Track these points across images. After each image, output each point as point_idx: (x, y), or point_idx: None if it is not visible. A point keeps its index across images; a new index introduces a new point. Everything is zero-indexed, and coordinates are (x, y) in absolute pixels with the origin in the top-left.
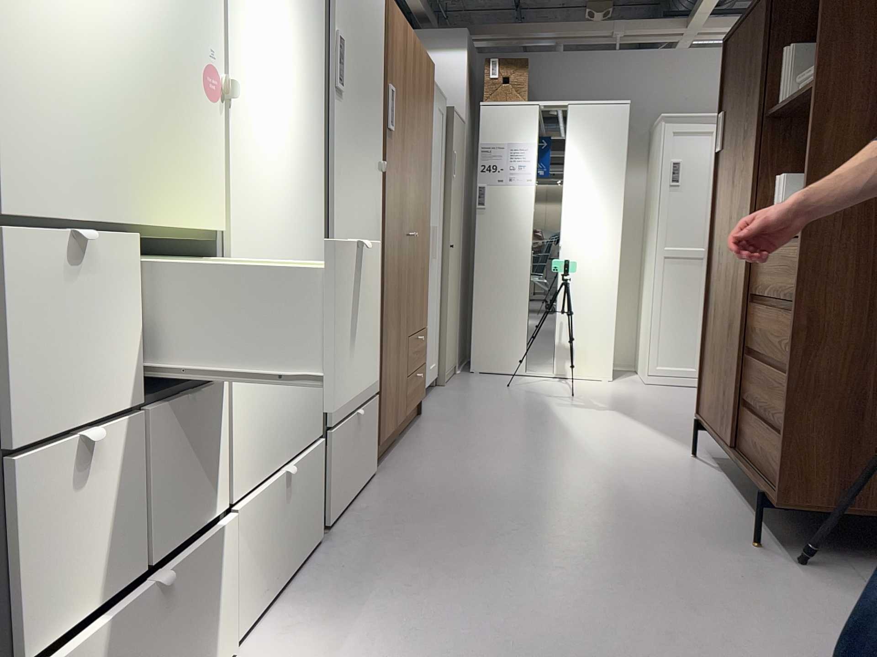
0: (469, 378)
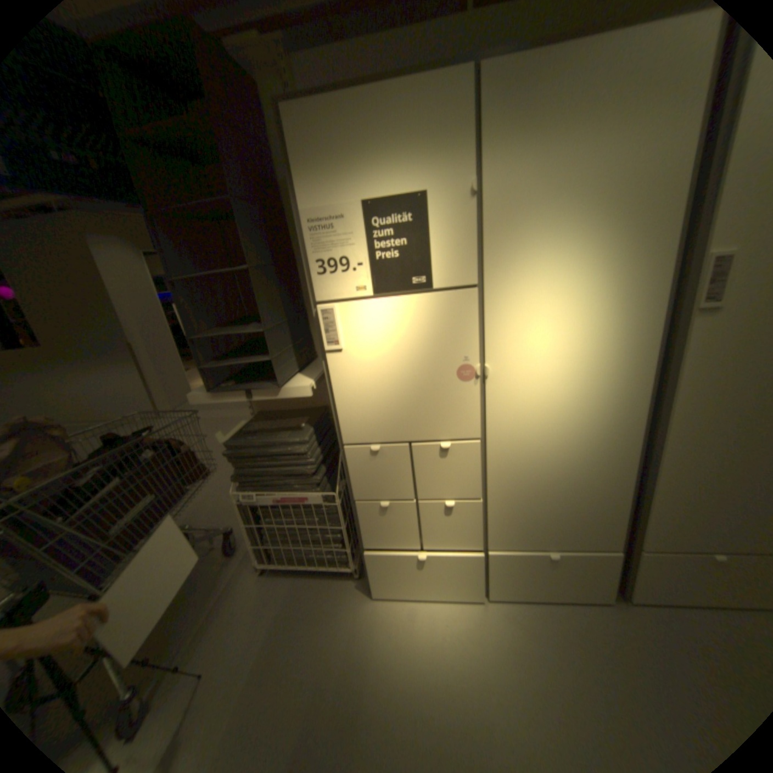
0: None
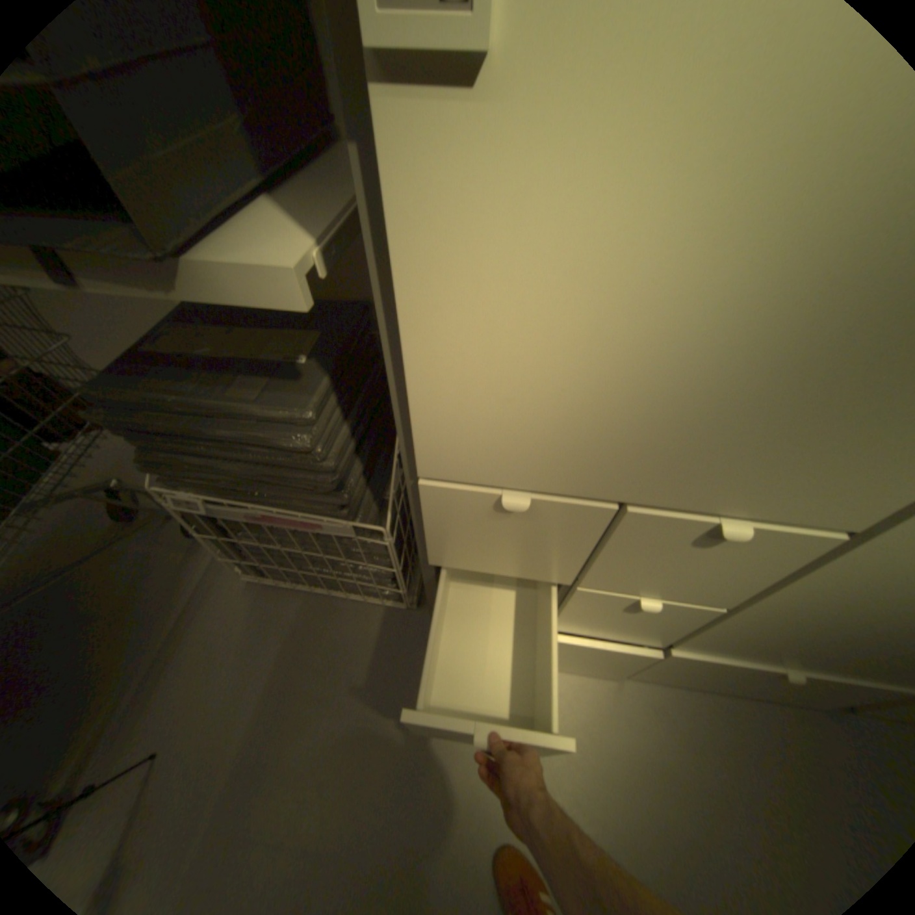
0: None
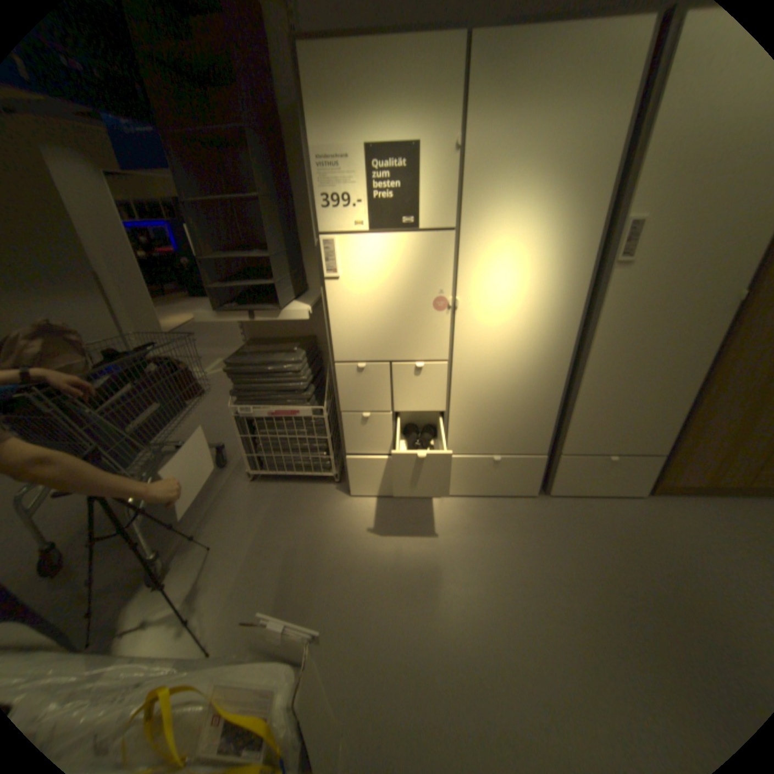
0: None
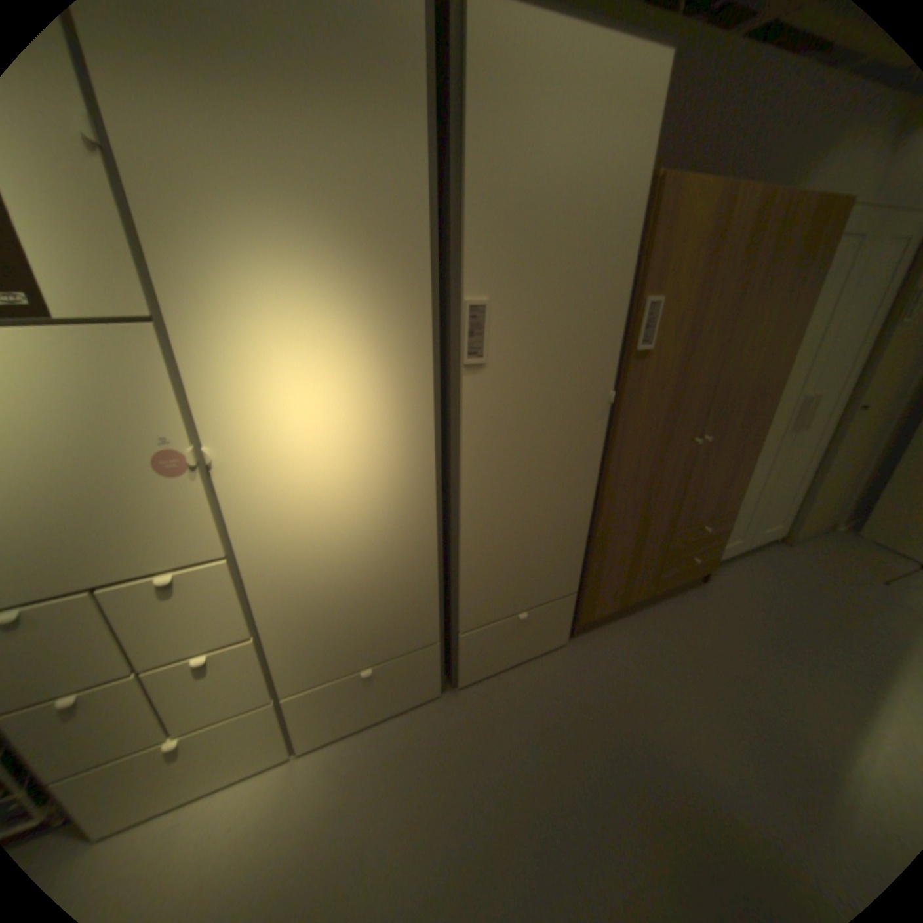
0: (844, 545)
